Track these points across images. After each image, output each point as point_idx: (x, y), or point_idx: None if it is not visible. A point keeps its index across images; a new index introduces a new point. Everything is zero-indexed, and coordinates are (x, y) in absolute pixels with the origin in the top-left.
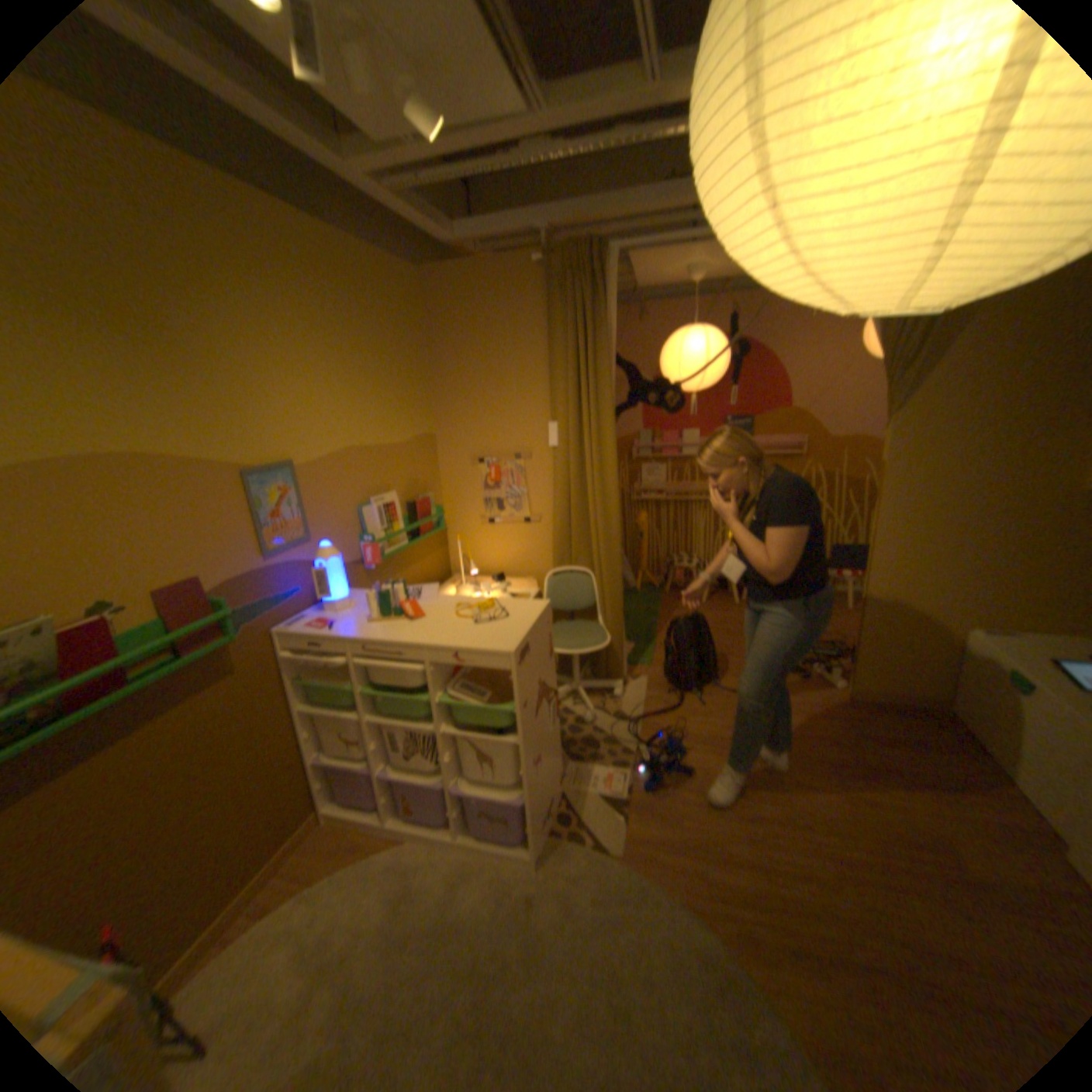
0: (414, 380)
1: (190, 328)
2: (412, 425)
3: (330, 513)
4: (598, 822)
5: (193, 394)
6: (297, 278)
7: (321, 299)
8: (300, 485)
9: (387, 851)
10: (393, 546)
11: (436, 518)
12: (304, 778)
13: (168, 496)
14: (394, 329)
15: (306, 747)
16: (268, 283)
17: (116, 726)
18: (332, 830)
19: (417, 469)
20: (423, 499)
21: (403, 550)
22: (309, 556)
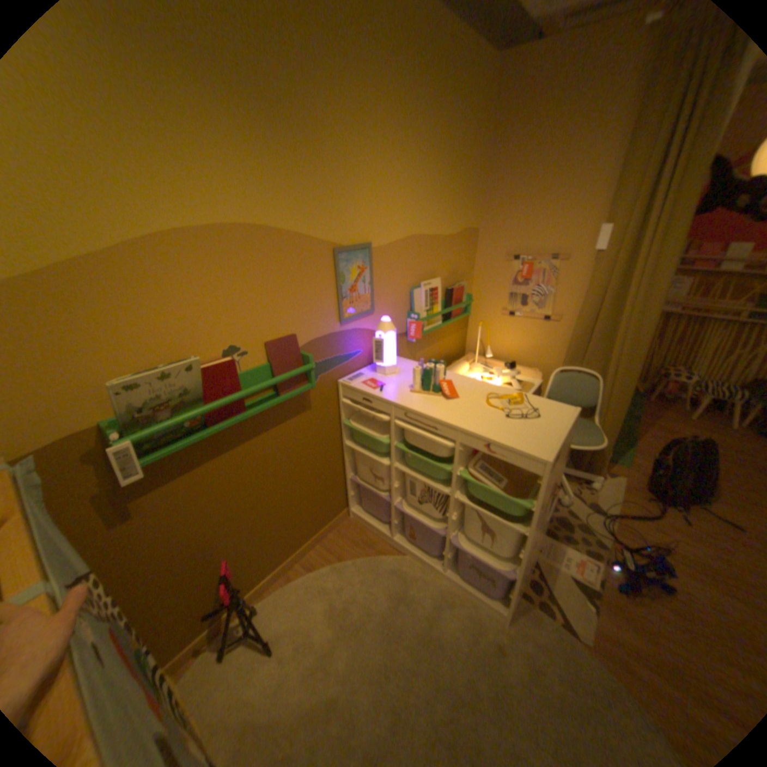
0: (474, 172)
1: (311, 104)
2: (464, 217)
3: (391, 291)
4: (570, 601)
5: (307, 172)
6: (400, 56)
7: (417, 81)
8: (374, 263)
9: (393, 555)
10: (431, 323)
11: (466, 303)
12: (345, 484)
13: (282, 263)
14: (469, 118)
15: (349, 465)
16: (377, 60)
17: (238, 435)
18: (358, 523)
19: (460, 258)
20: (459, 285)
21: (437, 327)
22: (371, 324)
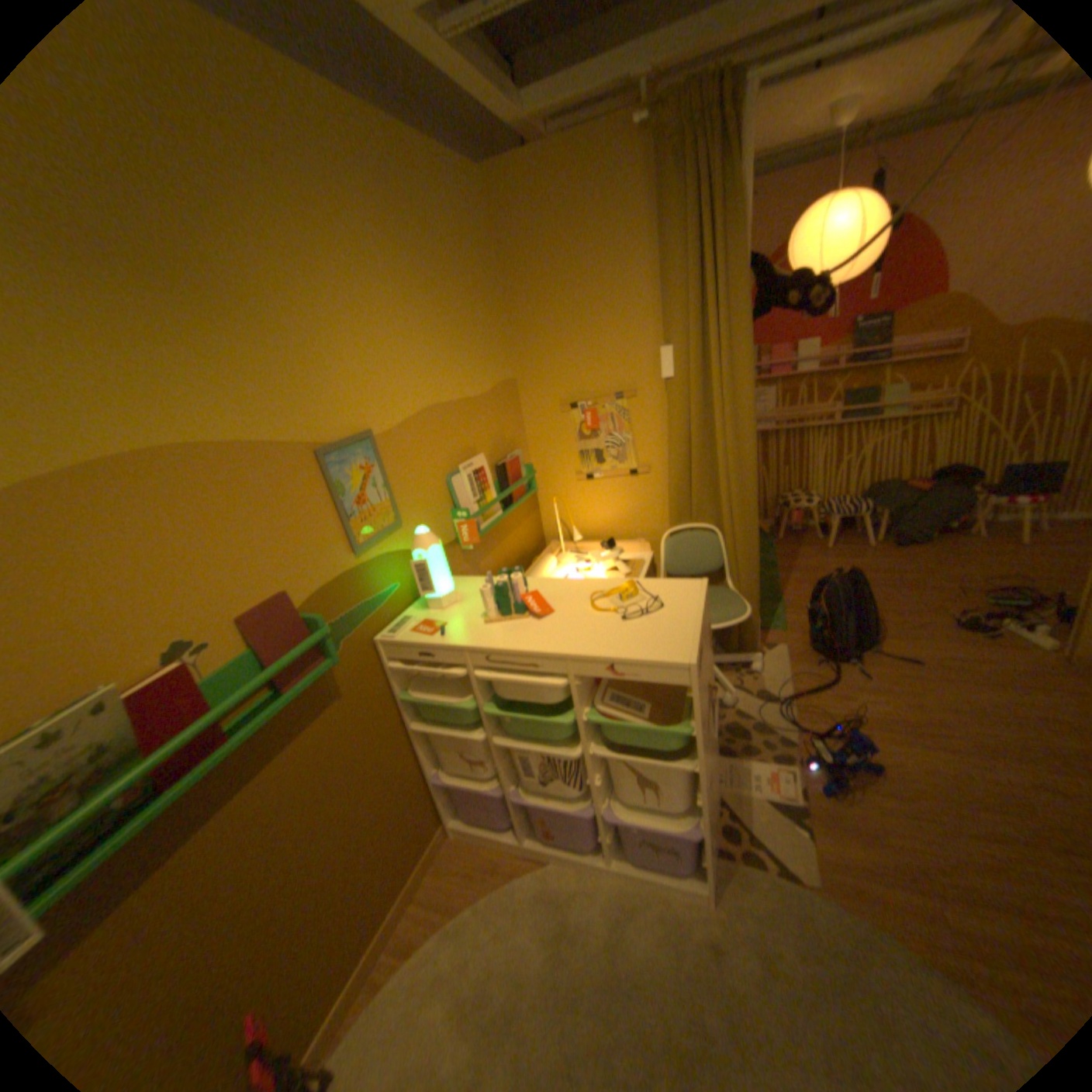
0: (488, 312)
1: (225, 258)
2: (491, 369)
3: (418, 488)
4: (775, 836)
5: (242, 352)
6: (345, 182)
7: (377, 210)
8: (382, 457)
9: (529, 871)
10: (488, 518)
11: (527, 479)
12: (427, 791)
13: (234, 492)
14: (462, 247)
15: (425, 759)
16: (312, 190)
17: (221, 784)
18: (463, 843)
19: (501, 422)
20: (511, 457)
21: (498, 521)
22: (402, 542)
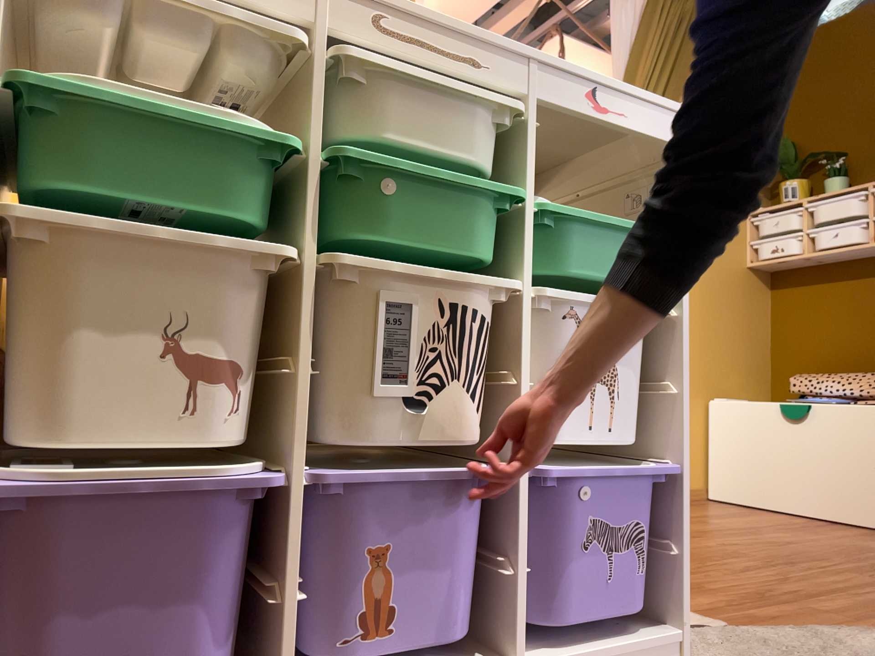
0: None
1: None
2: None
3: None
4: None
5: None
6: None
7: None
8: None
9: None
10: None
11: None
12: None
13: None
14: None
15: None
16: None
17: None
18: None
19: None
20: None
21: None
22: None
